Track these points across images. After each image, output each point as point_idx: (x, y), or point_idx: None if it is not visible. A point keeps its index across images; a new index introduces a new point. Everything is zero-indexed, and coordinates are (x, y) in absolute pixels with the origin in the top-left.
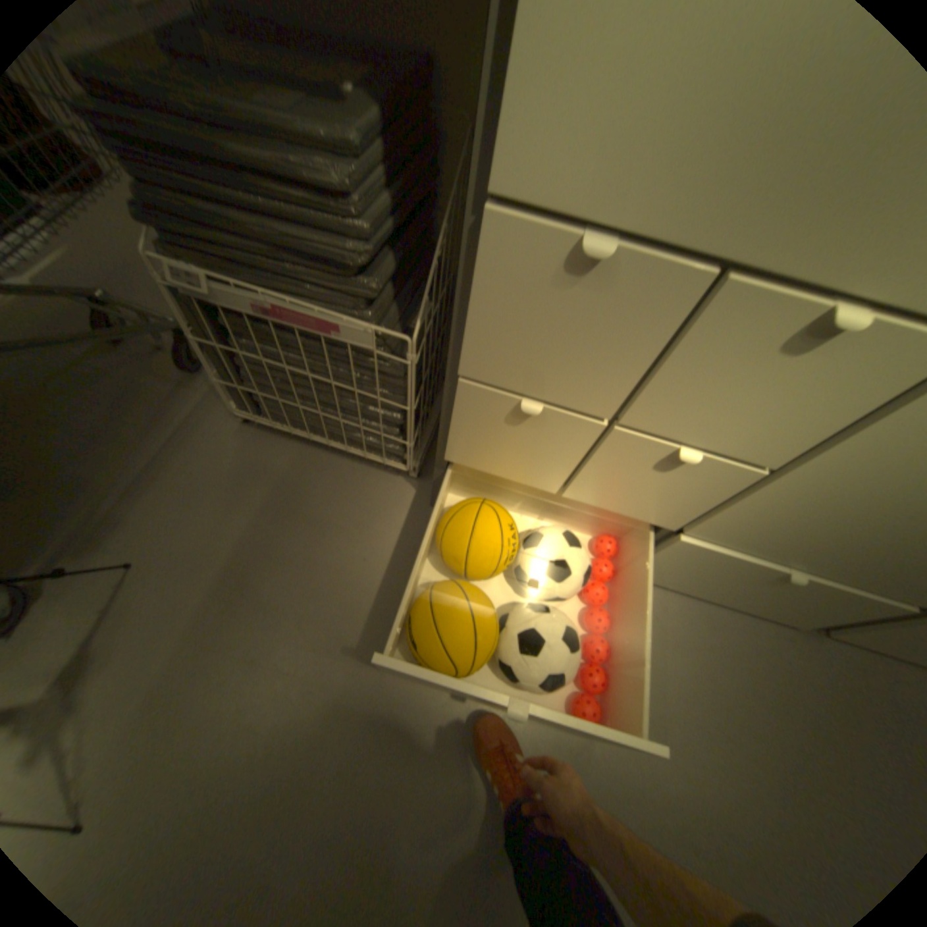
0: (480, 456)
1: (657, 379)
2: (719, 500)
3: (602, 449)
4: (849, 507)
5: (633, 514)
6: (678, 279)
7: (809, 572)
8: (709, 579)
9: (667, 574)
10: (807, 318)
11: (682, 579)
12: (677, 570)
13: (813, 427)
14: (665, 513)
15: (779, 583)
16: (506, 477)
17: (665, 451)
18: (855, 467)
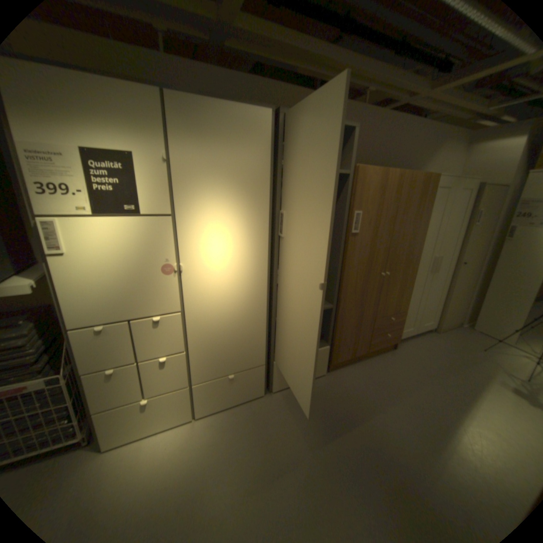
0: (104, 403)
1: (136, 347)
2: (185, 368)
3: (141, 373)
4: (209, 350)
5: (171, 390)
6: (121, 327)
7: (231, 374)
8: (218, 399)
9: (207, 407)
10: (150, 322)
11: (212, 406)
12: (206, 402)
13: (178, 338)
14: (178, 382)
15: (232, 384)
16: (120, 407)
17: (156, 363)
18: (196, 341)
